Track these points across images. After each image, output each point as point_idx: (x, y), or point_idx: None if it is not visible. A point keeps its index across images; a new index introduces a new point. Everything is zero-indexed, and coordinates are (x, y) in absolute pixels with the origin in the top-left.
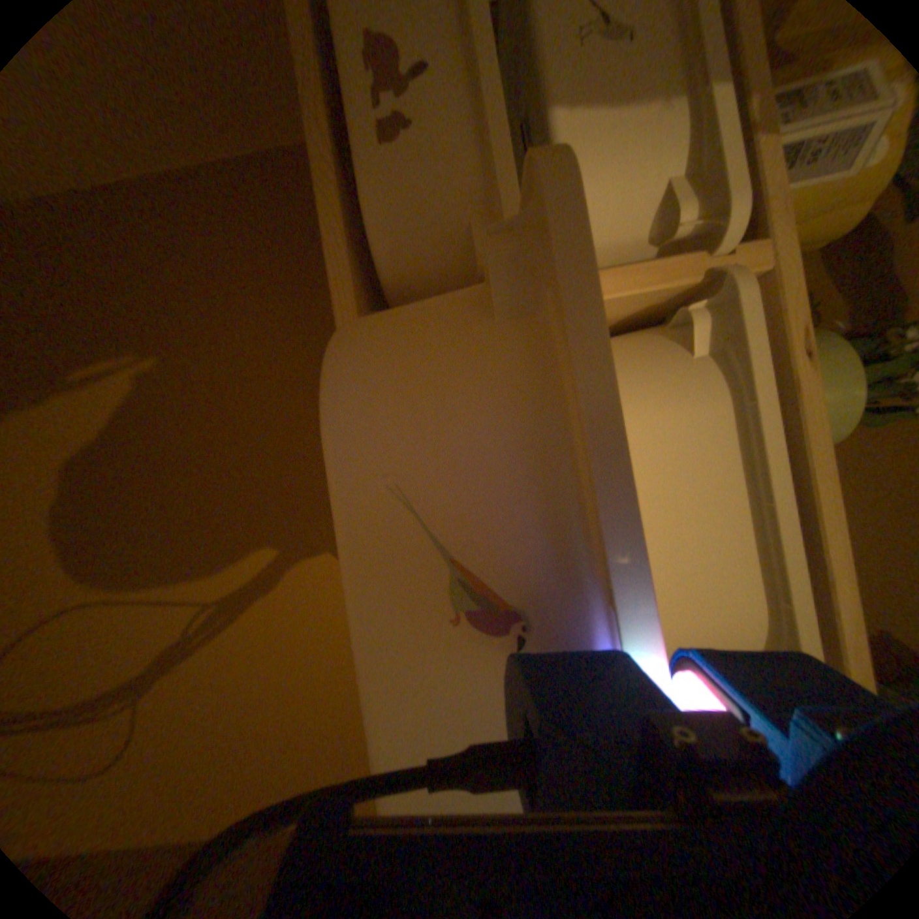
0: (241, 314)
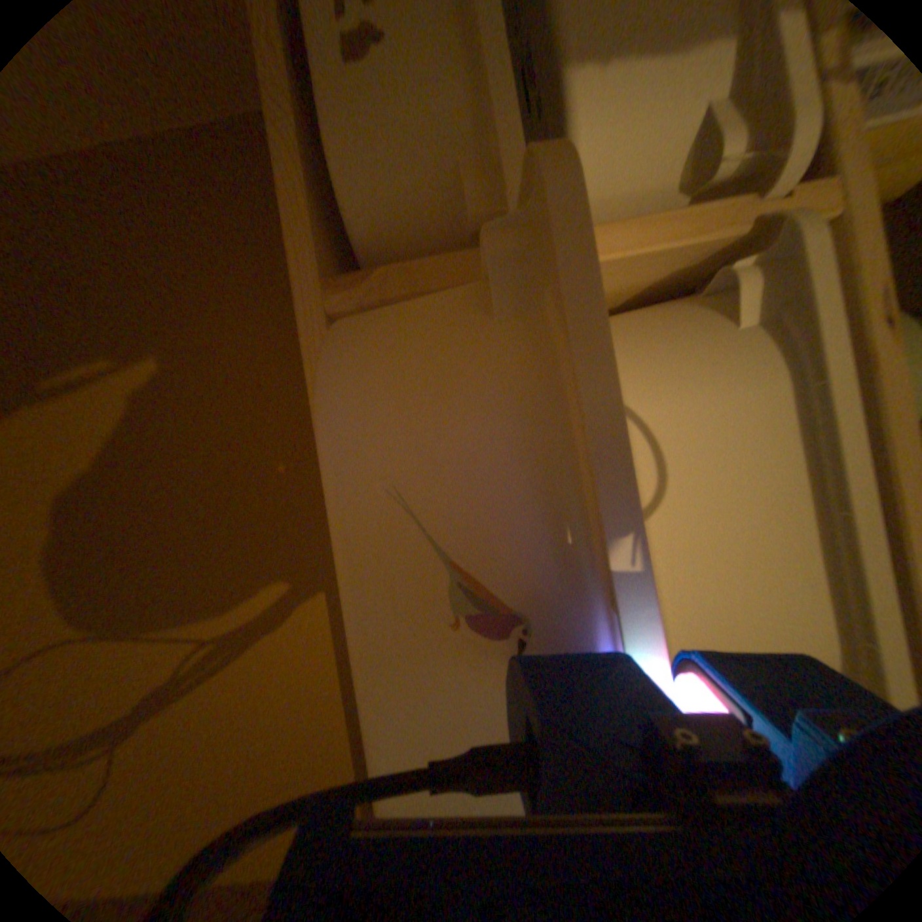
0: (211, 299)
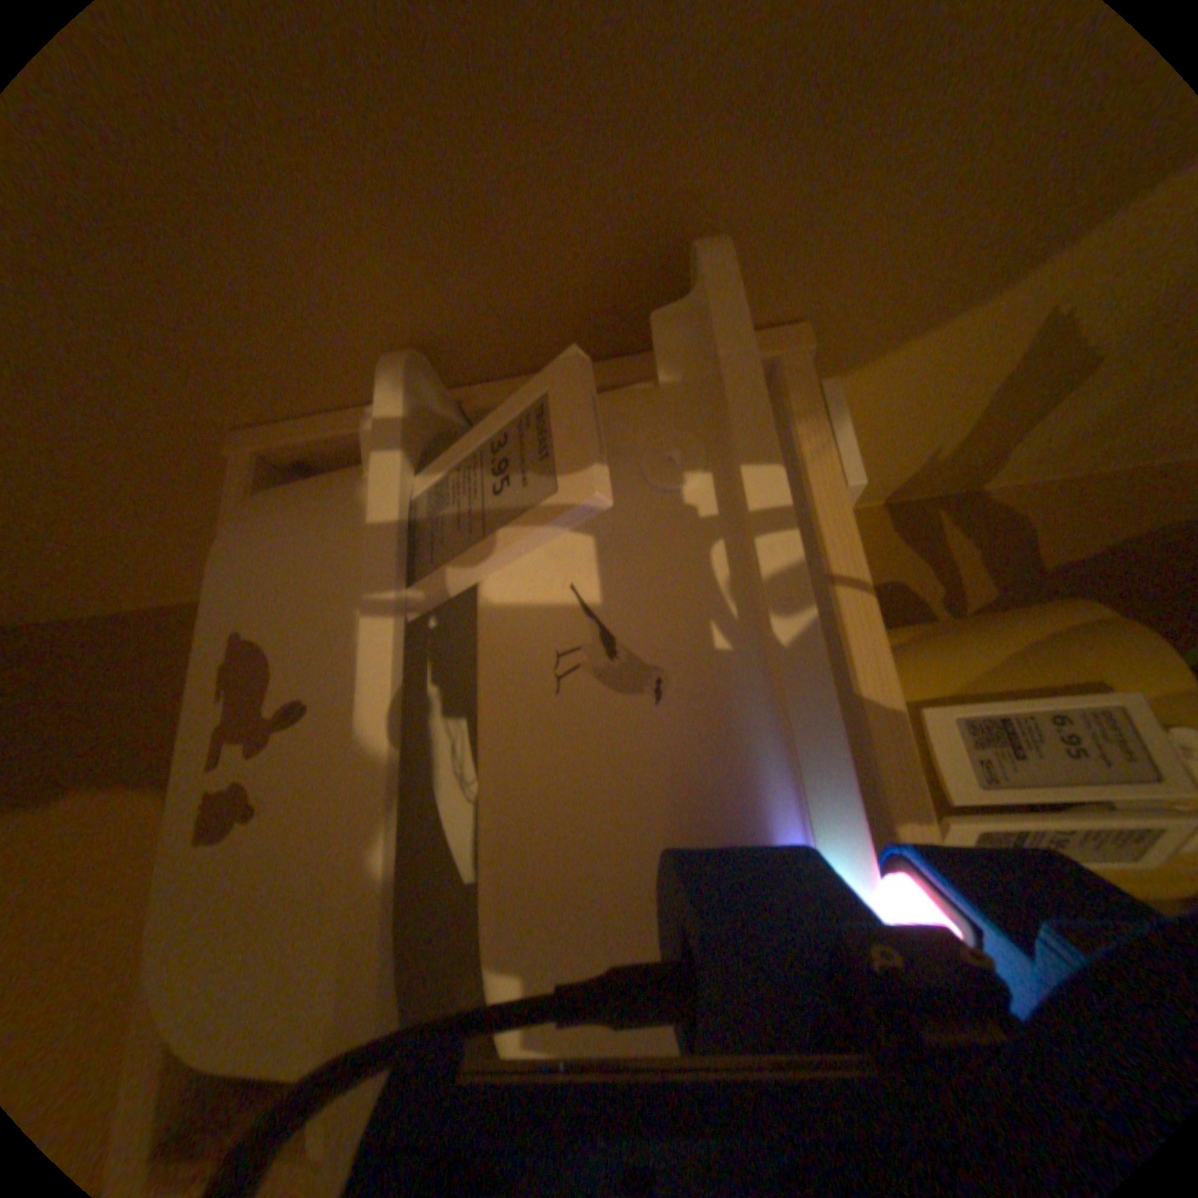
0: None
